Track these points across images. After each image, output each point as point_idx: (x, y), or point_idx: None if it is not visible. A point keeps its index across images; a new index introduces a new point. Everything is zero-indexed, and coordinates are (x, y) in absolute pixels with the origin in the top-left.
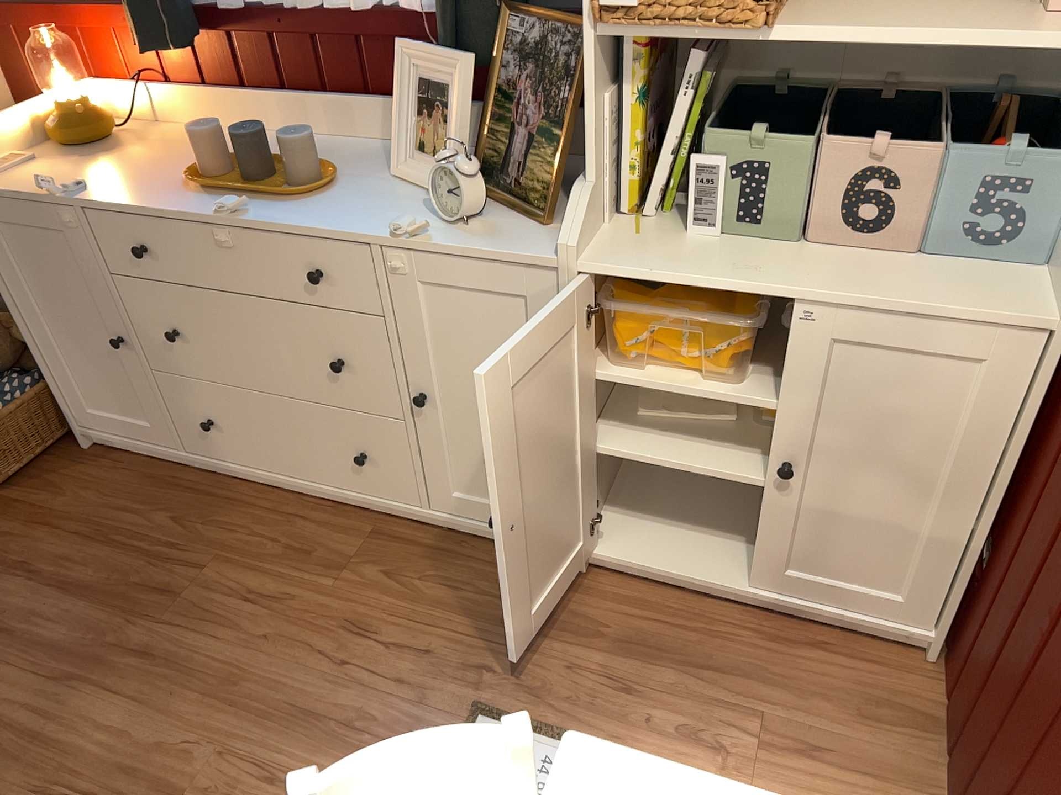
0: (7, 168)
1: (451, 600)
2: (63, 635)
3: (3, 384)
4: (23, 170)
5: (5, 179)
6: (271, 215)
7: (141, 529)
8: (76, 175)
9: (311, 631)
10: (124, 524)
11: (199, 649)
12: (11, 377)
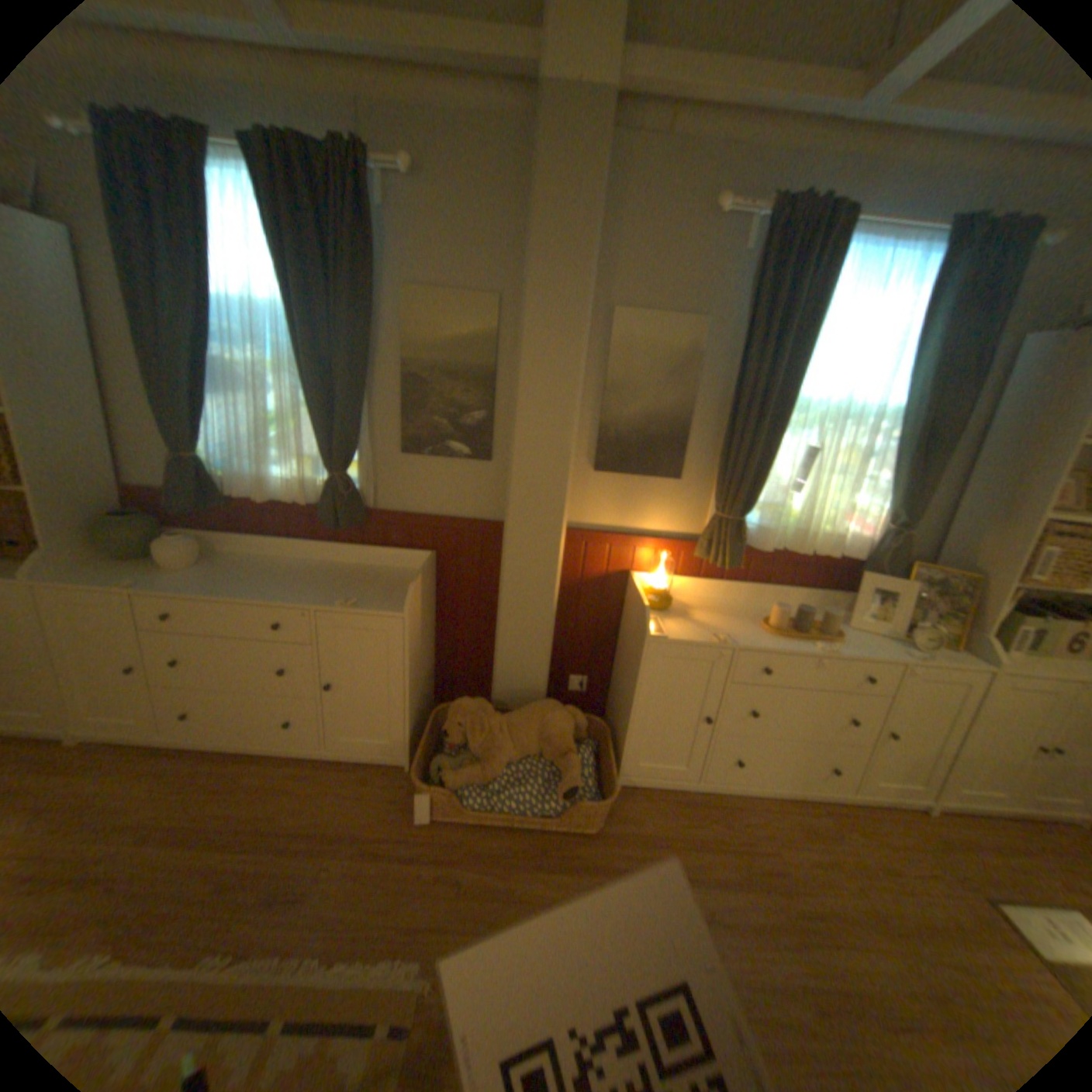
0: (657, 626)
1: (906, 846)
2: (764, 921)
3: (580, 755)
4: (667, 627)
5: (670, 633)
6: (847, 652)
7: (715, 839)
8: (701, 630)
9: (874, 881)
10: (703, 838)
11: (840, 908)
12: (579, 749)
